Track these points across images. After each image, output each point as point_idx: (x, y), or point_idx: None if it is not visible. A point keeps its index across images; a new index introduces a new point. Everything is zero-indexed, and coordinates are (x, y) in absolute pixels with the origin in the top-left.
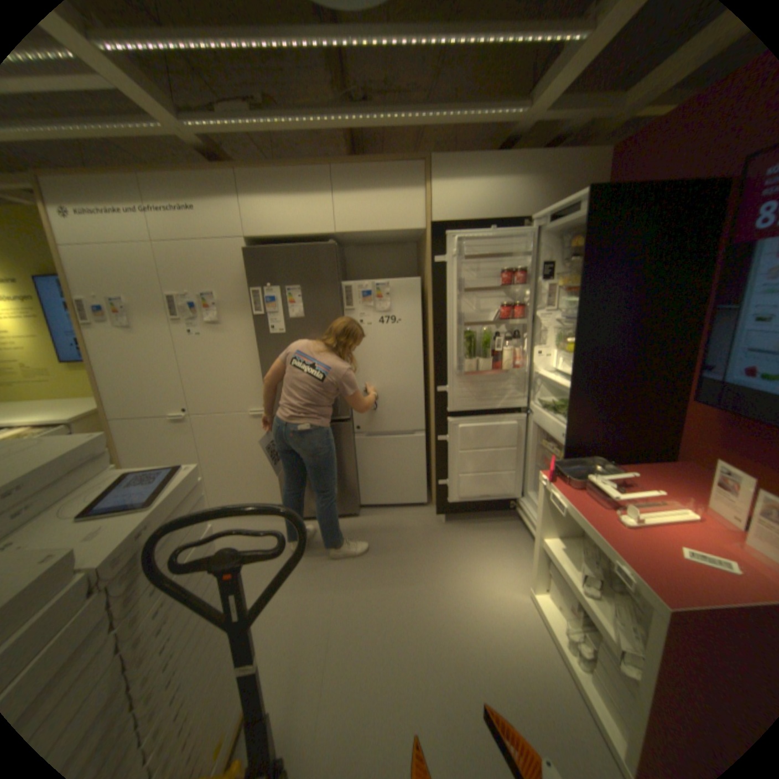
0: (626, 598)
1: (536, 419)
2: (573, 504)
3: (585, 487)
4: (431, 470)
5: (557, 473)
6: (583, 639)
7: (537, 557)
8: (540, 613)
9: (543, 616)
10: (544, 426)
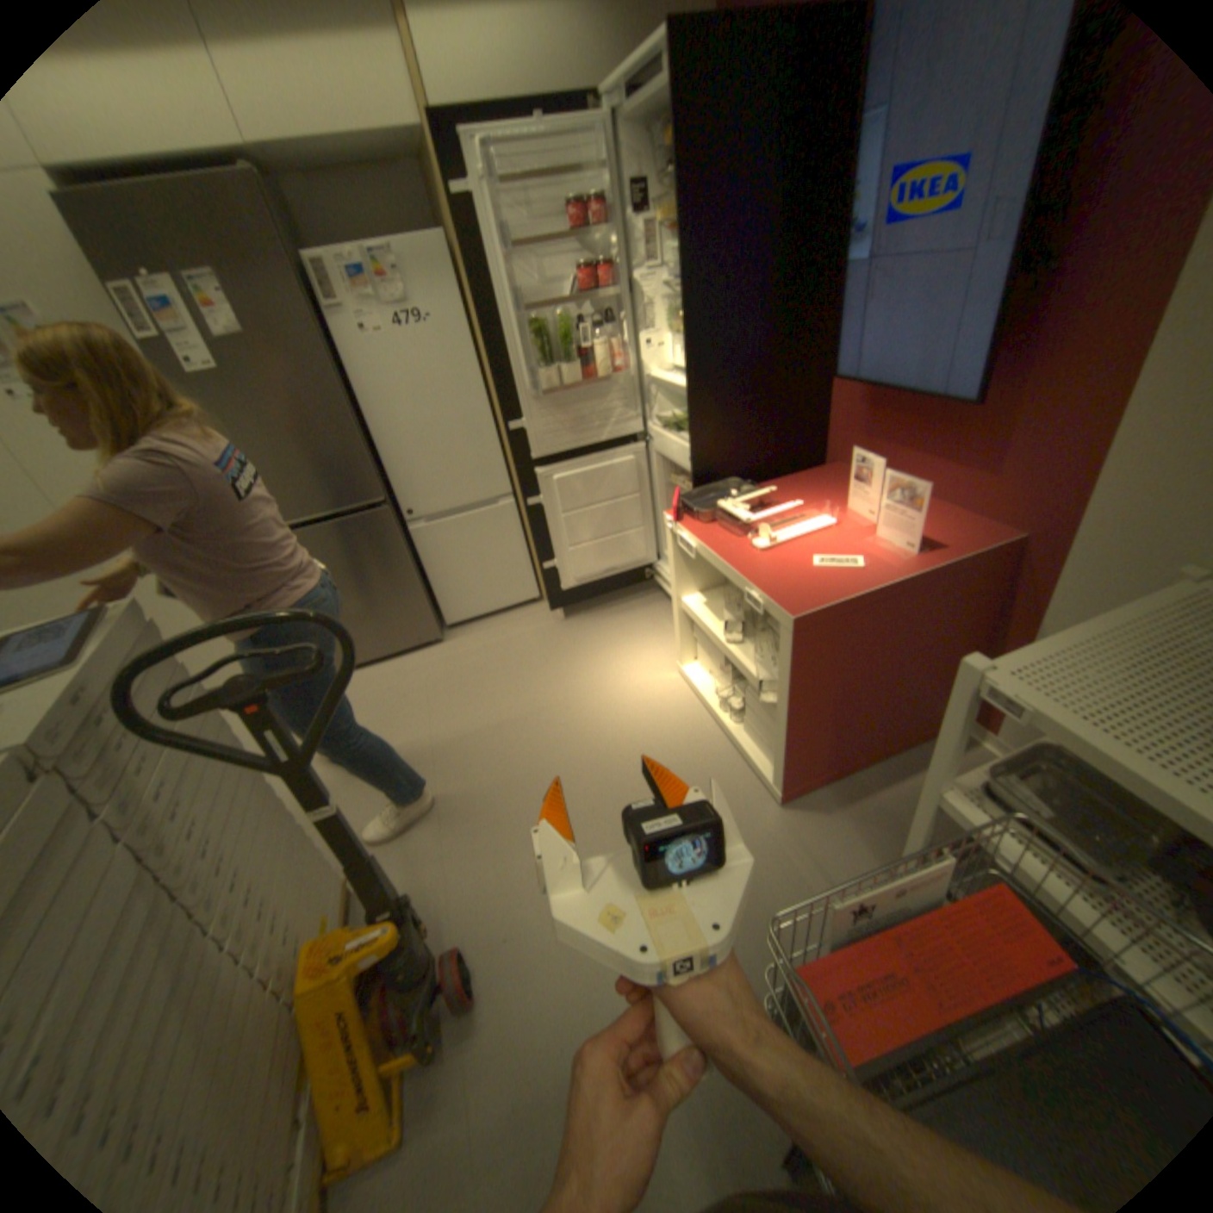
0: (769, 634)
1: (657, 448)
2: (701, 541)
3: (717, 518)
4: (531, 555)
5: (684, 511)
6: (733, 694)
7: (677, 623)
8: (688, 684)
9: (691, 687)
10: (667, 454)
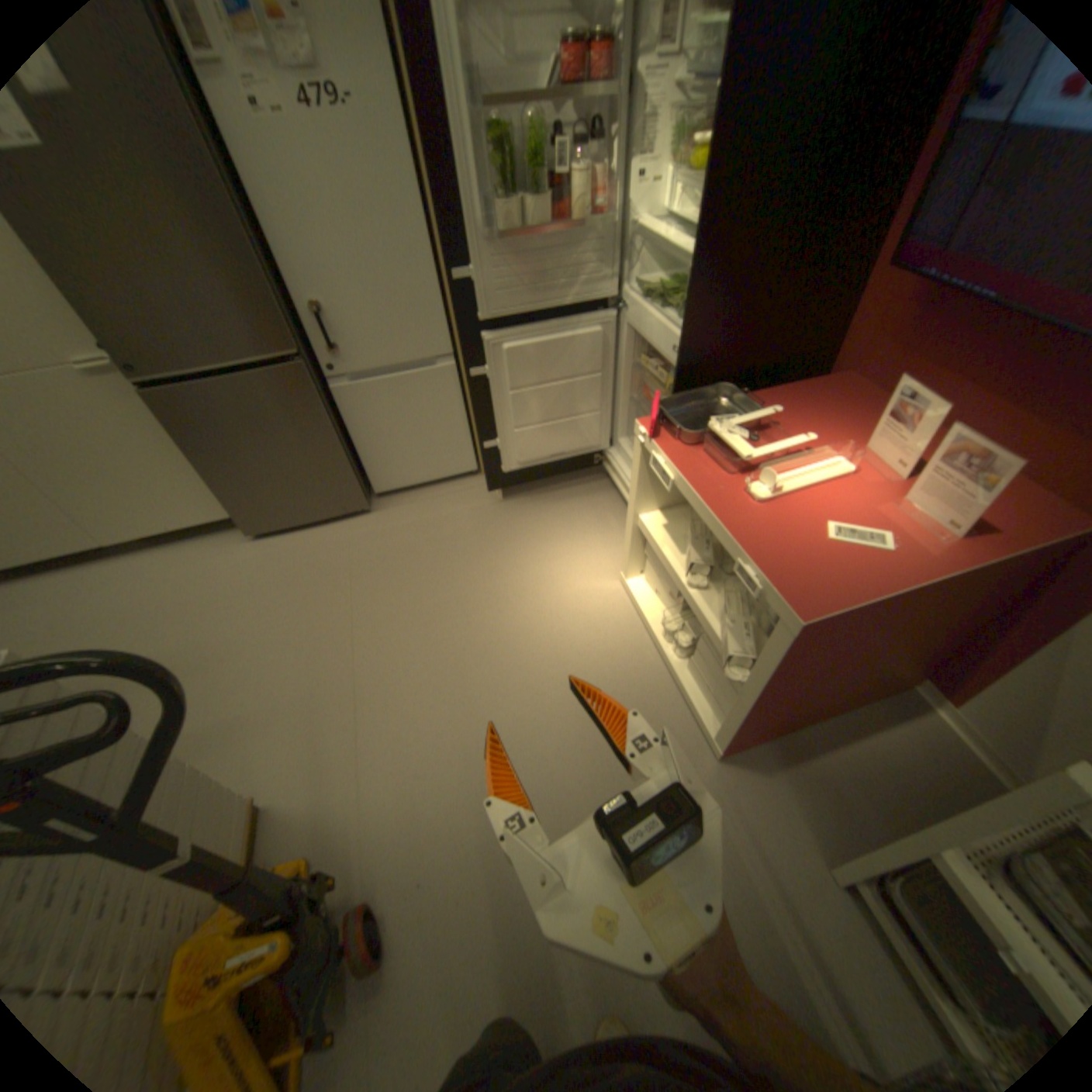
0: (738, 578)
1: (631, 319)
2: (682, 471)
3: (702, 438)
4: (471, 424)
5: (661, 419)
6: (680, 622)
7: (629, 537)
8: (631, 599)
9: (634, 603)
10: (644, 331)
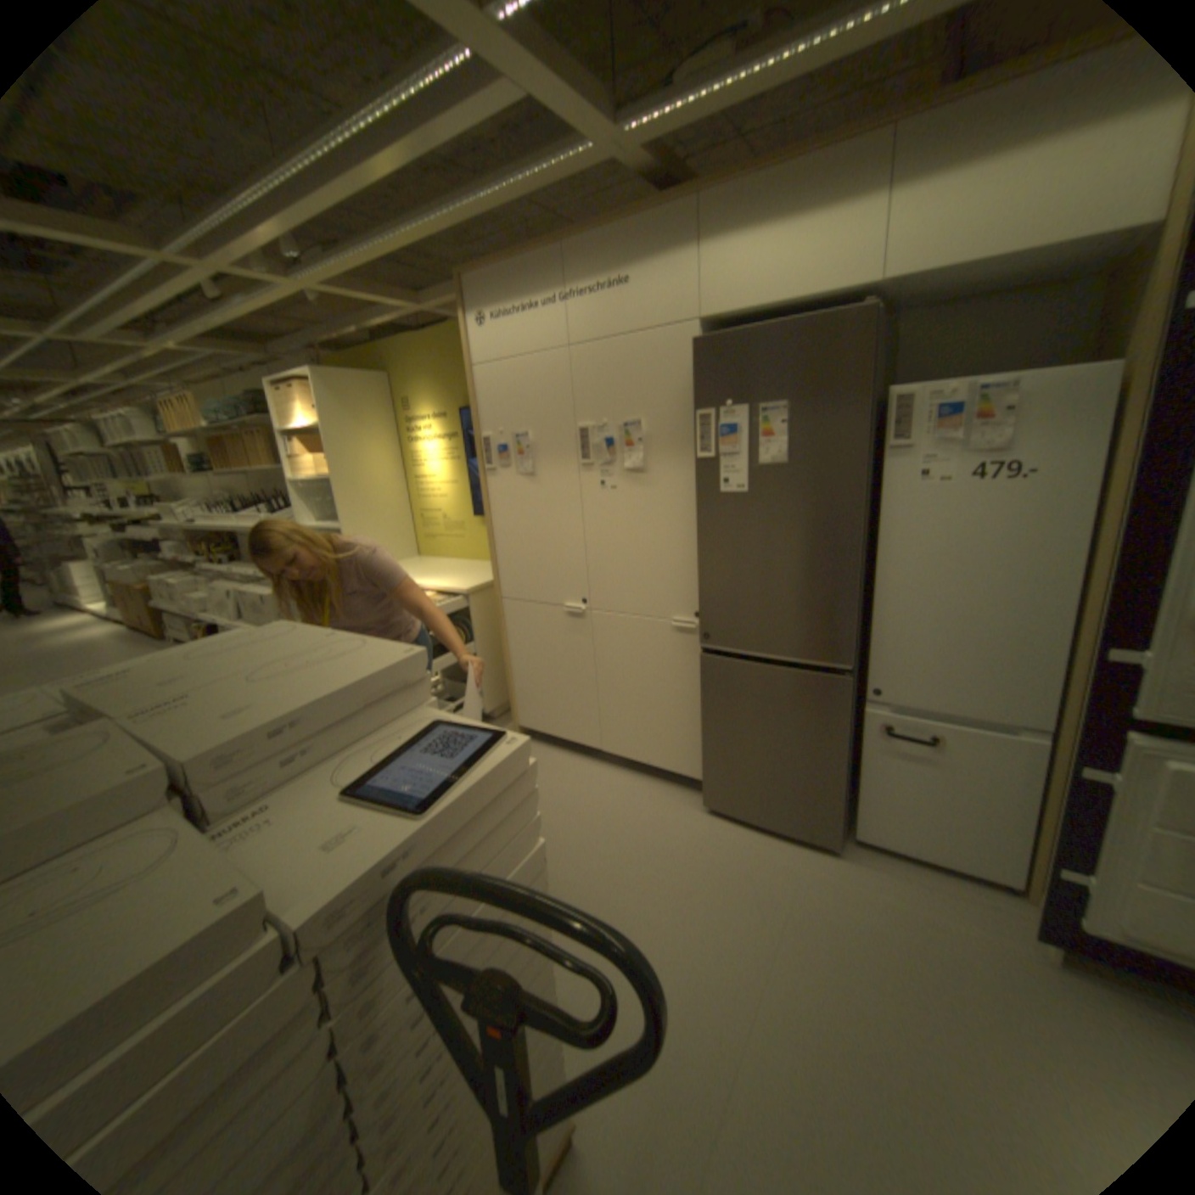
0: None
1: None
2: None
3: None
4: (1042, 828)
5: None
6: None
7: None
8: None
9: None
10: None
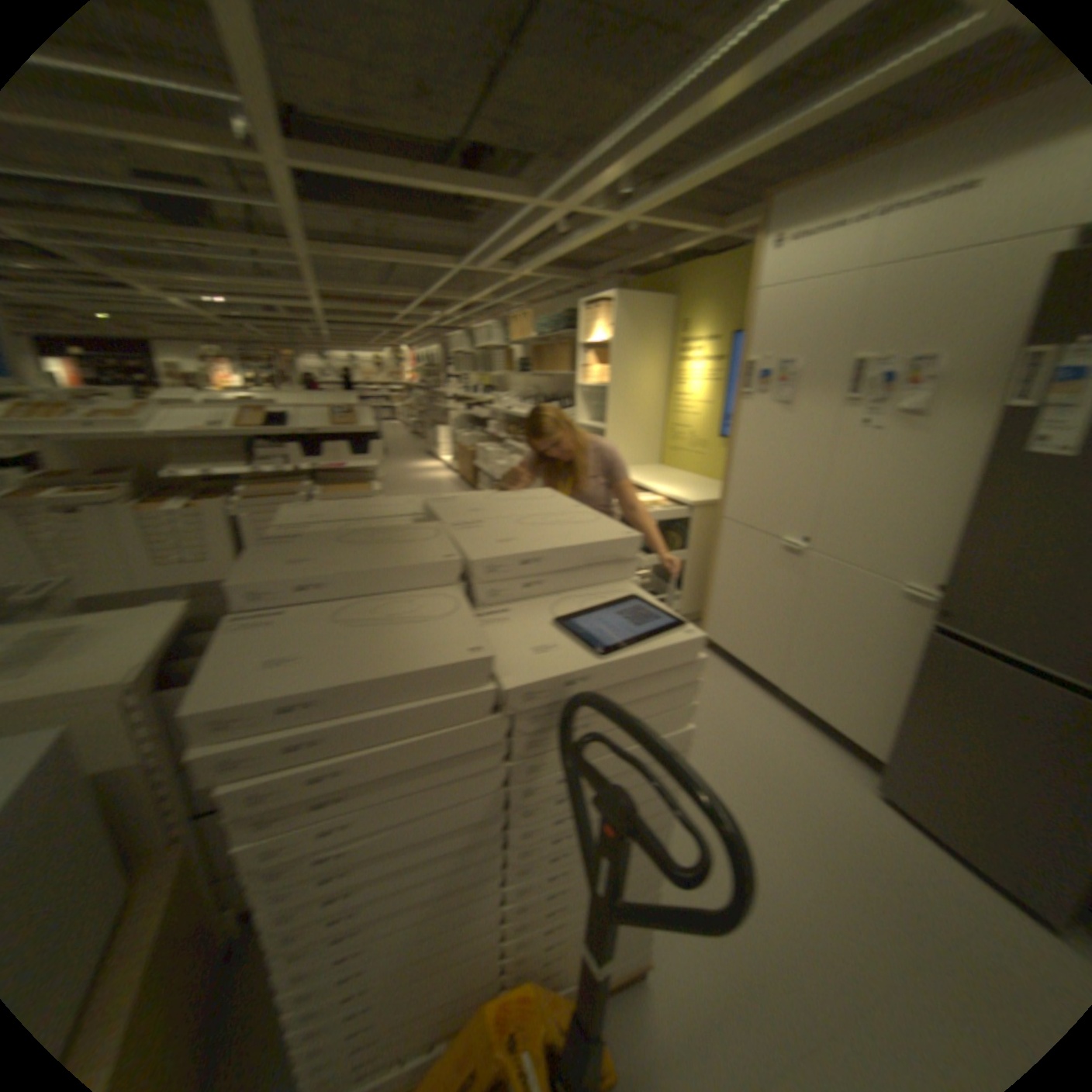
0: None
1: None
2: None
3: None
4: None
5: None
6: None
7: None
8: None
9: None
10: None
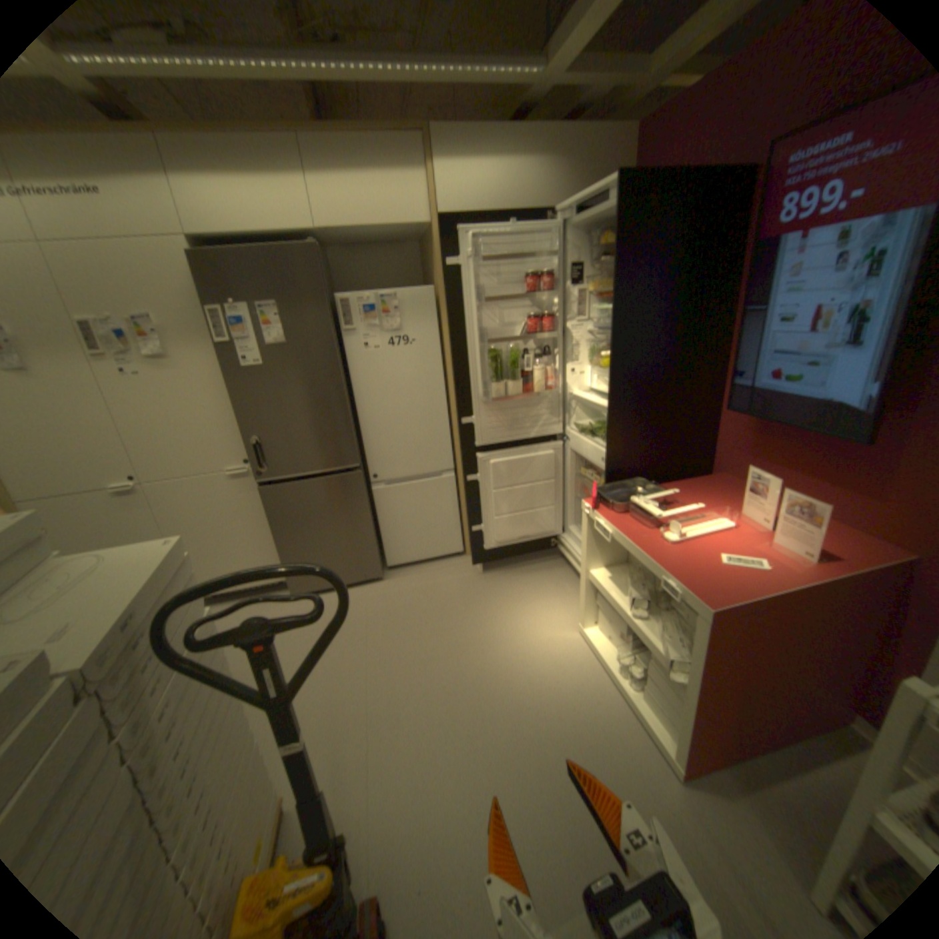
0: (671, 614)
1: (573, 446)
2: (617, 528)
3: (628, 510)
4: (461, 517)
5: (599, 500)
6: (632, 661)
7: (584, 590)
8: (589, 646)
9: (592, 649)
10: (582, 452)
